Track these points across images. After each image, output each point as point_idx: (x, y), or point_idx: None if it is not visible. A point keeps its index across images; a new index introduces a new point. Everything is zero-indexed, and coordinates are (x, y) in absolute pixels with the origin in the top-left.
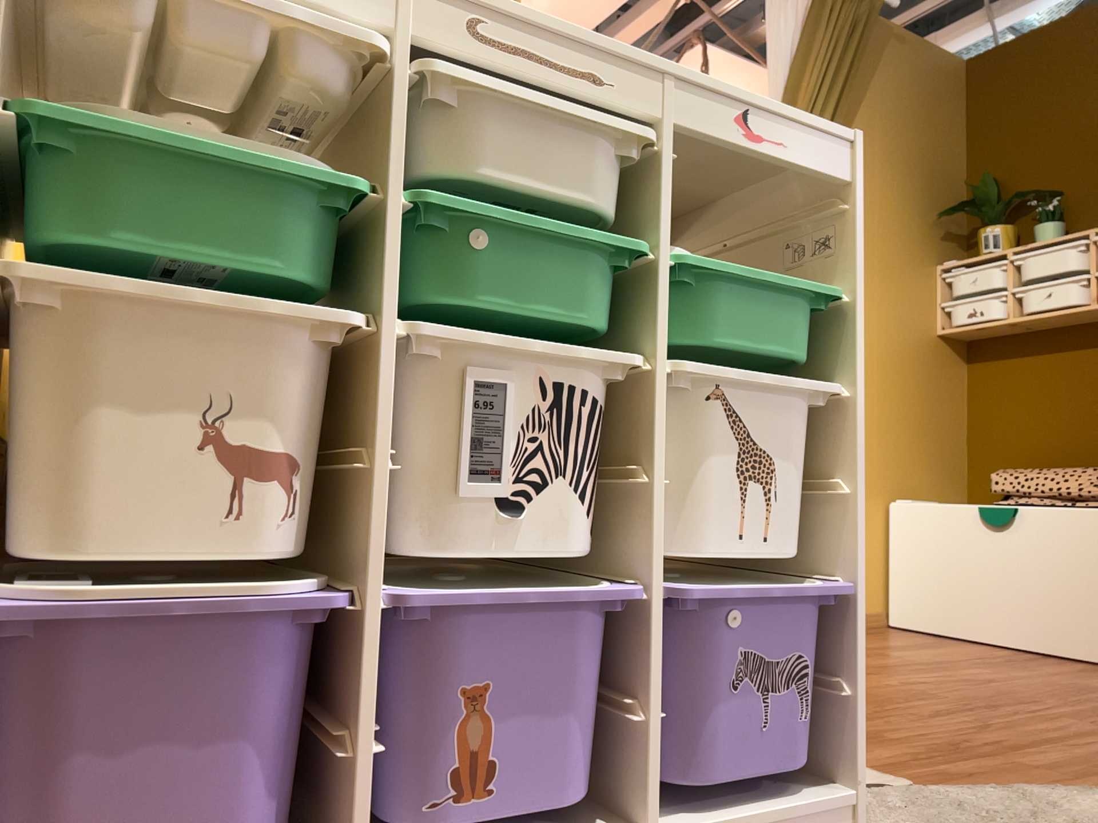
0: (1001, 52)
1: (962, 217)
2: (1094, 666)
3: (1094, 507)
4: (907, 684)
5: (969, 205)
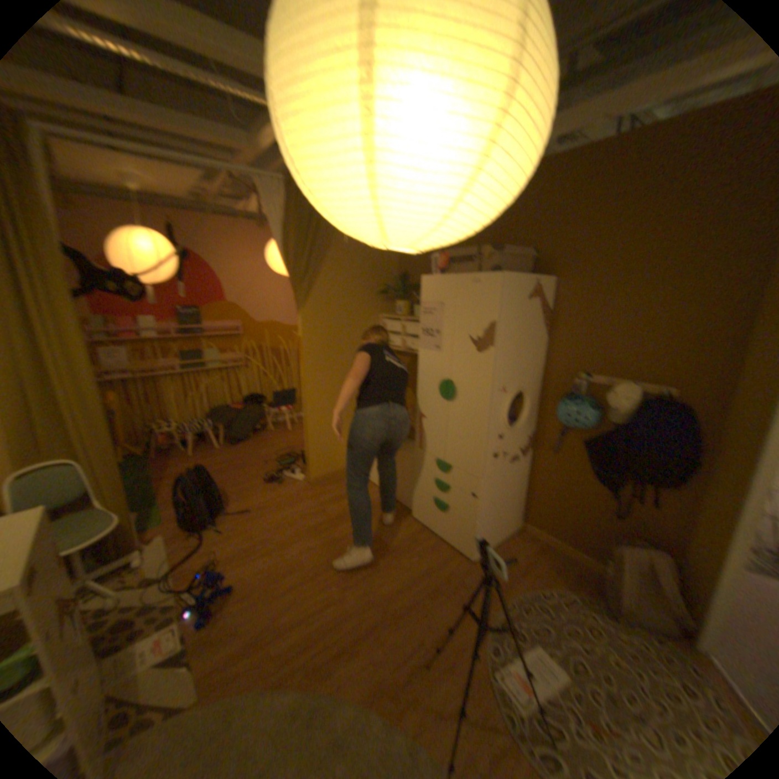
0: None
1: (393, 295)
2: (402, 514)
3: (411, 454)
4: (301, 561)
5: (394, 291)
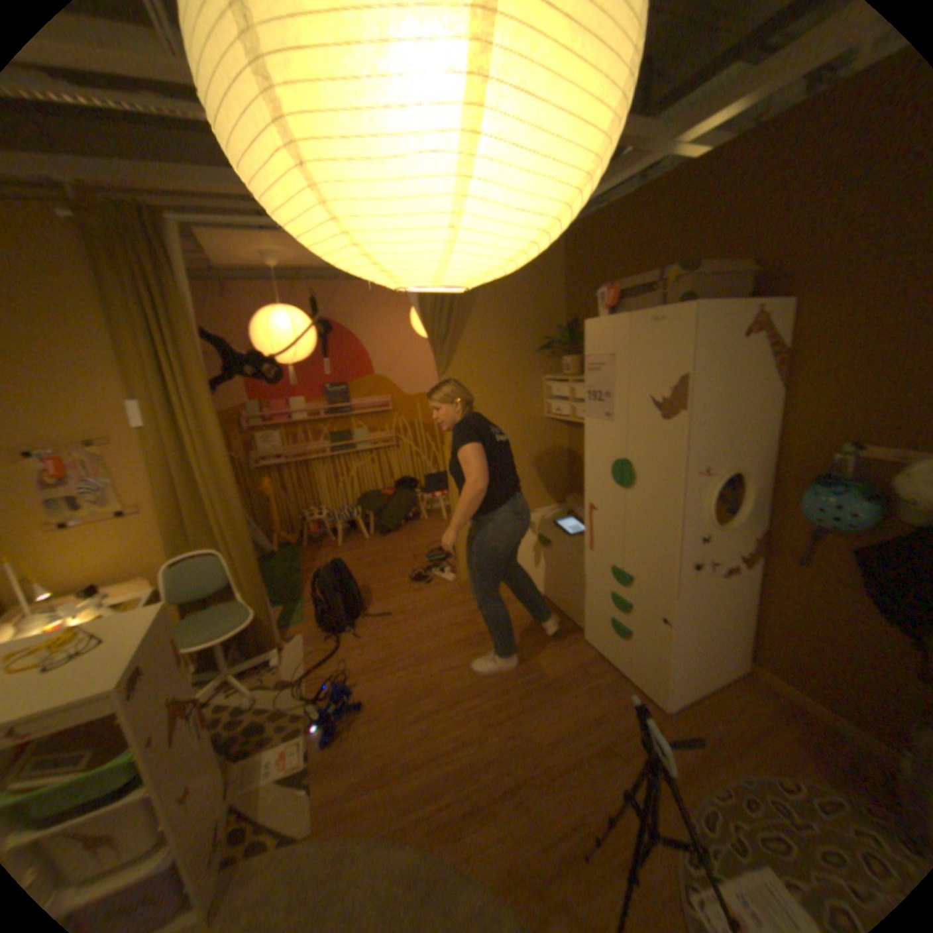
0: (584, 221)
1: (556, 348)
2: (571, 634)
3: (580, 556)
4: (439, 681)
5: (557, 342)
